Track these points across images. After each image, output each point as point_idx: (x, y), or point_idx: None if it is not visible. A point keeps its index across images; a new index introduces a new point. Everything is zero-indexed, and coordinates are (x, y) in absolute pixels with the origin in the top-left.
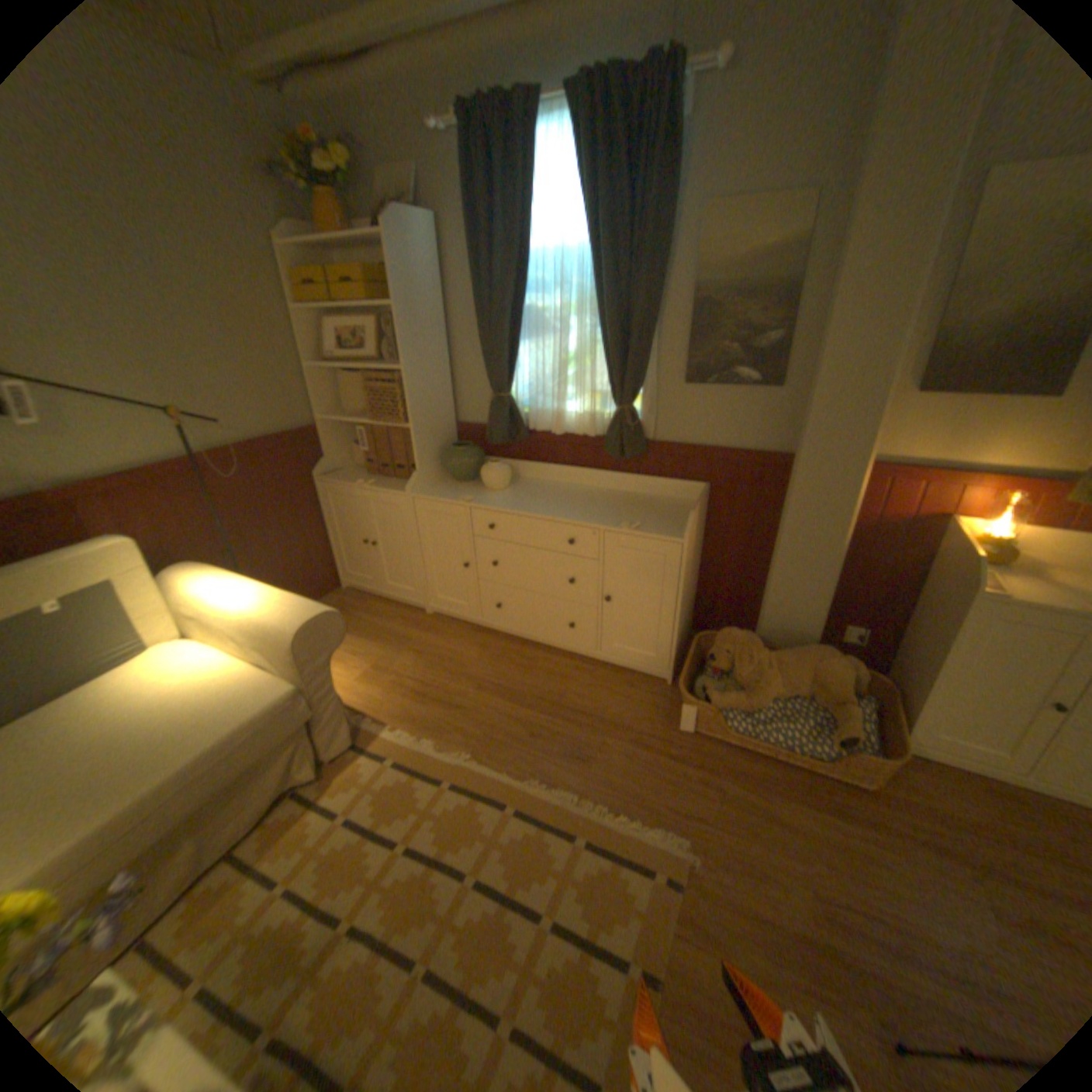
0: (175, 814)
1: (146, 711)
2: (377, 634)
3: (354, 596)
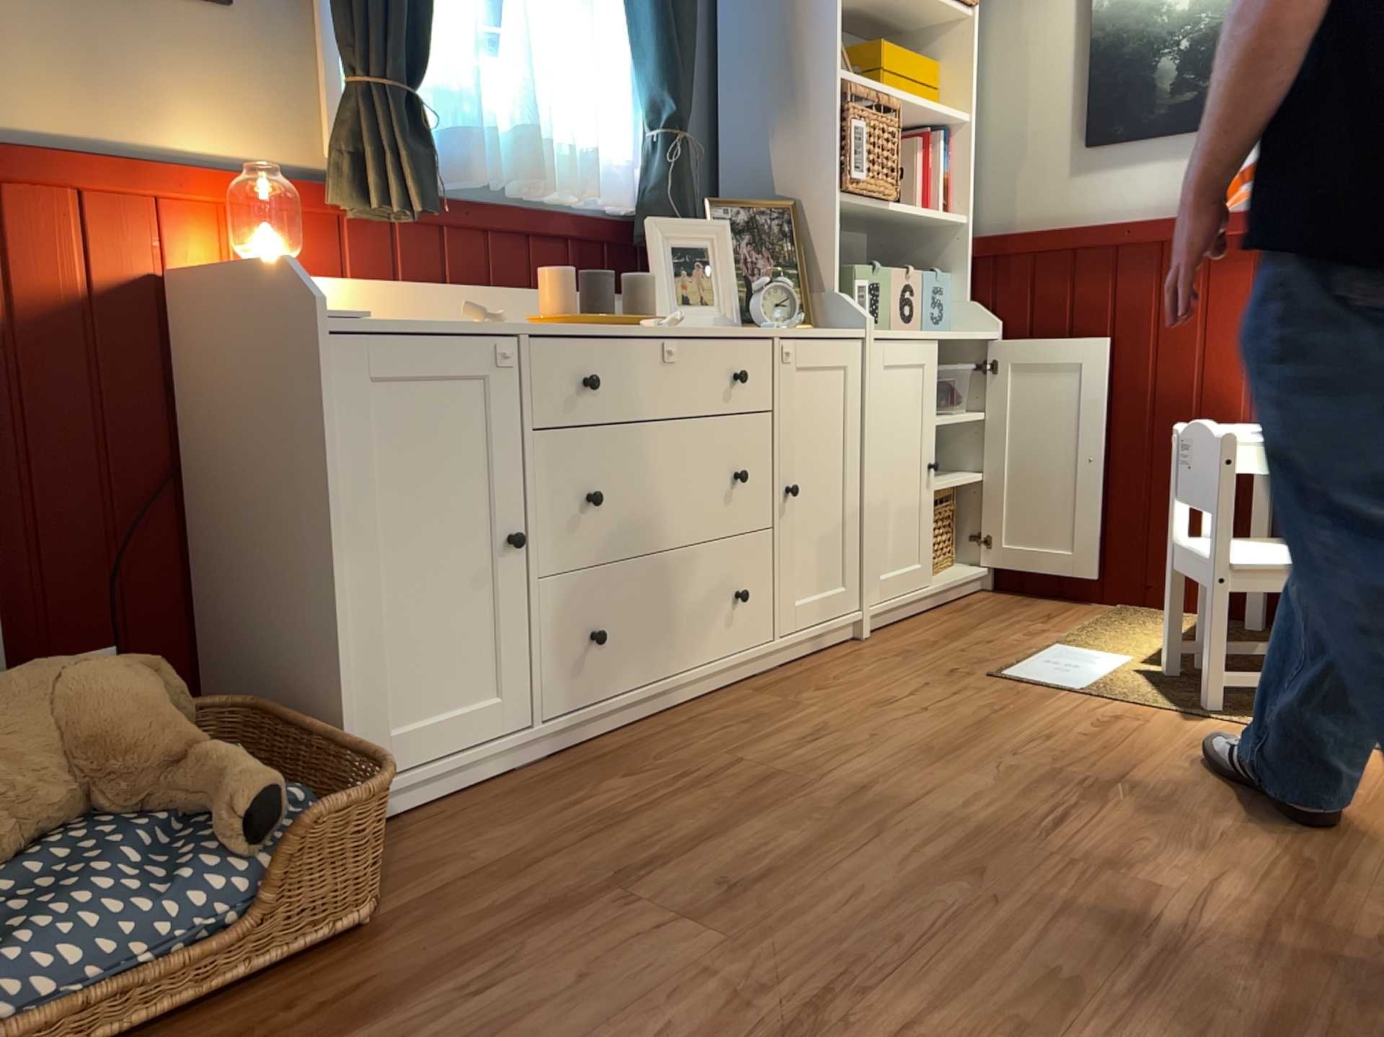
0: None
1: None
2: None
3: None
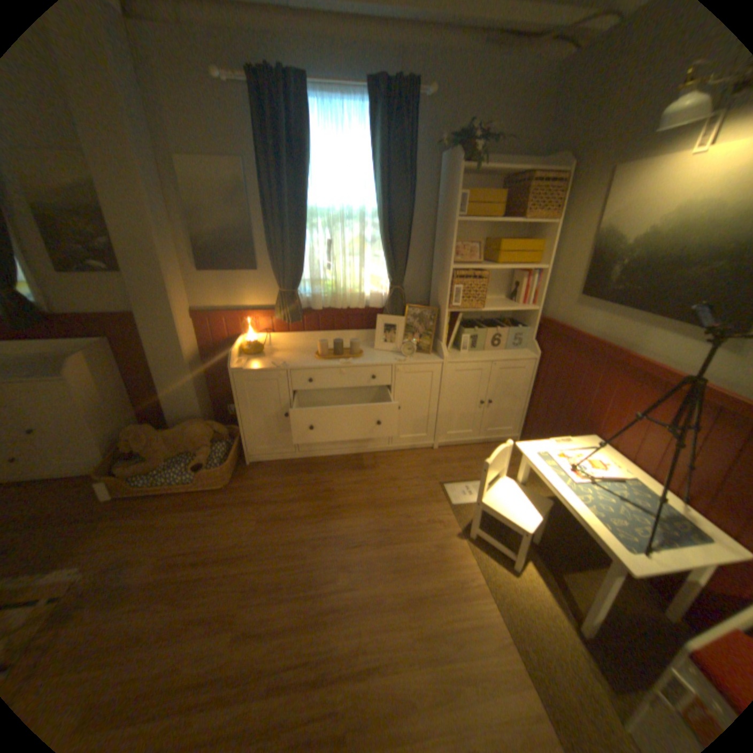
0: None
1: None
2: None
3: None
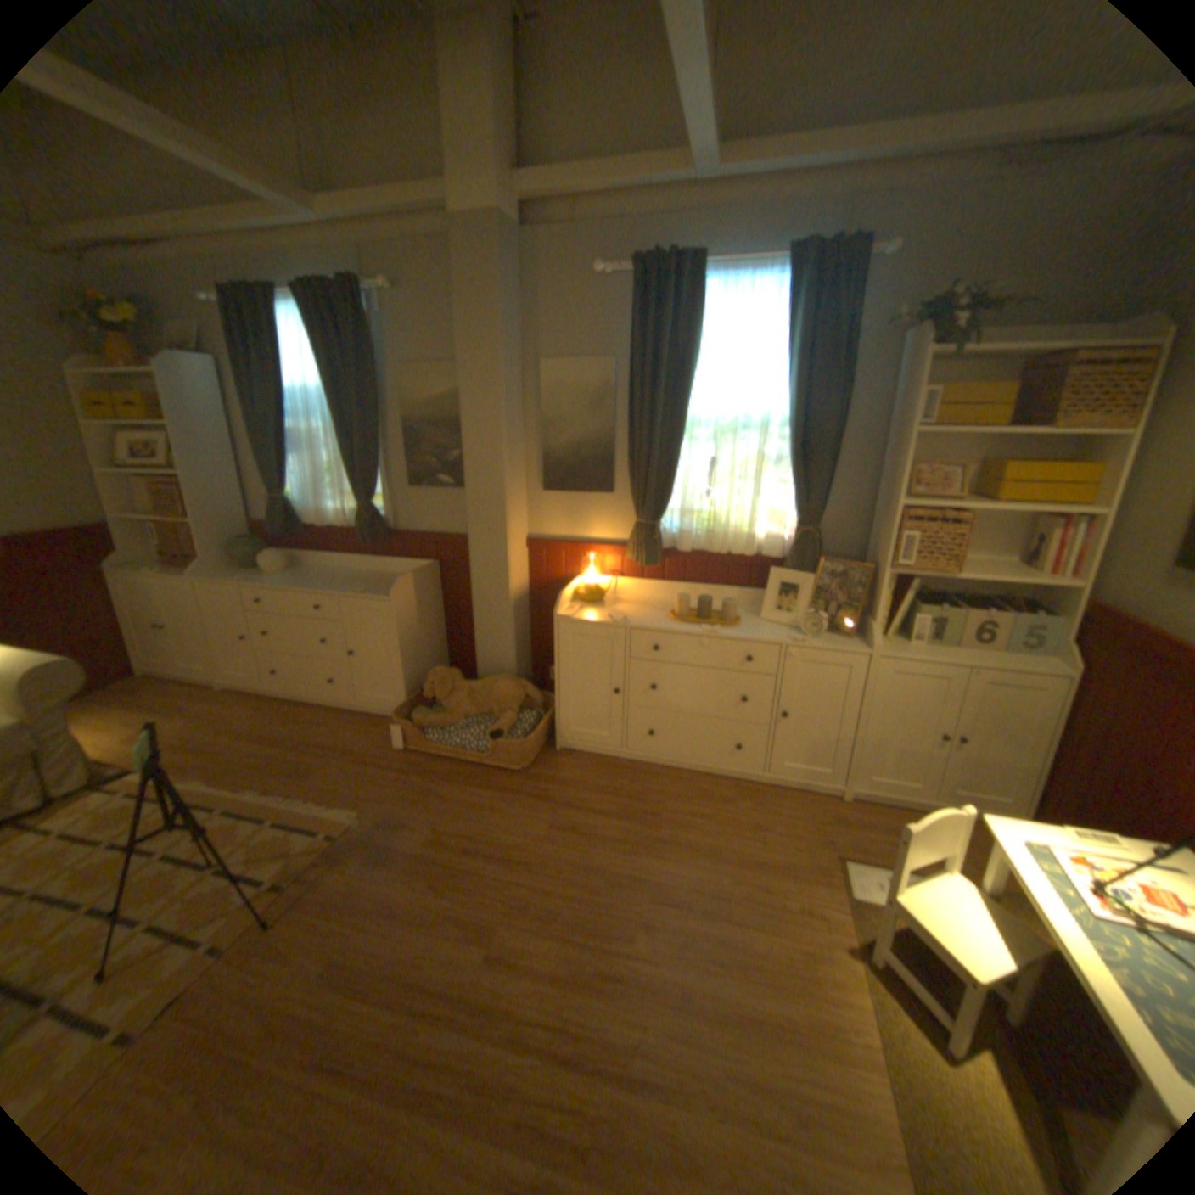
0: None
1: None
2: (153, 712)
3: (143, 685)
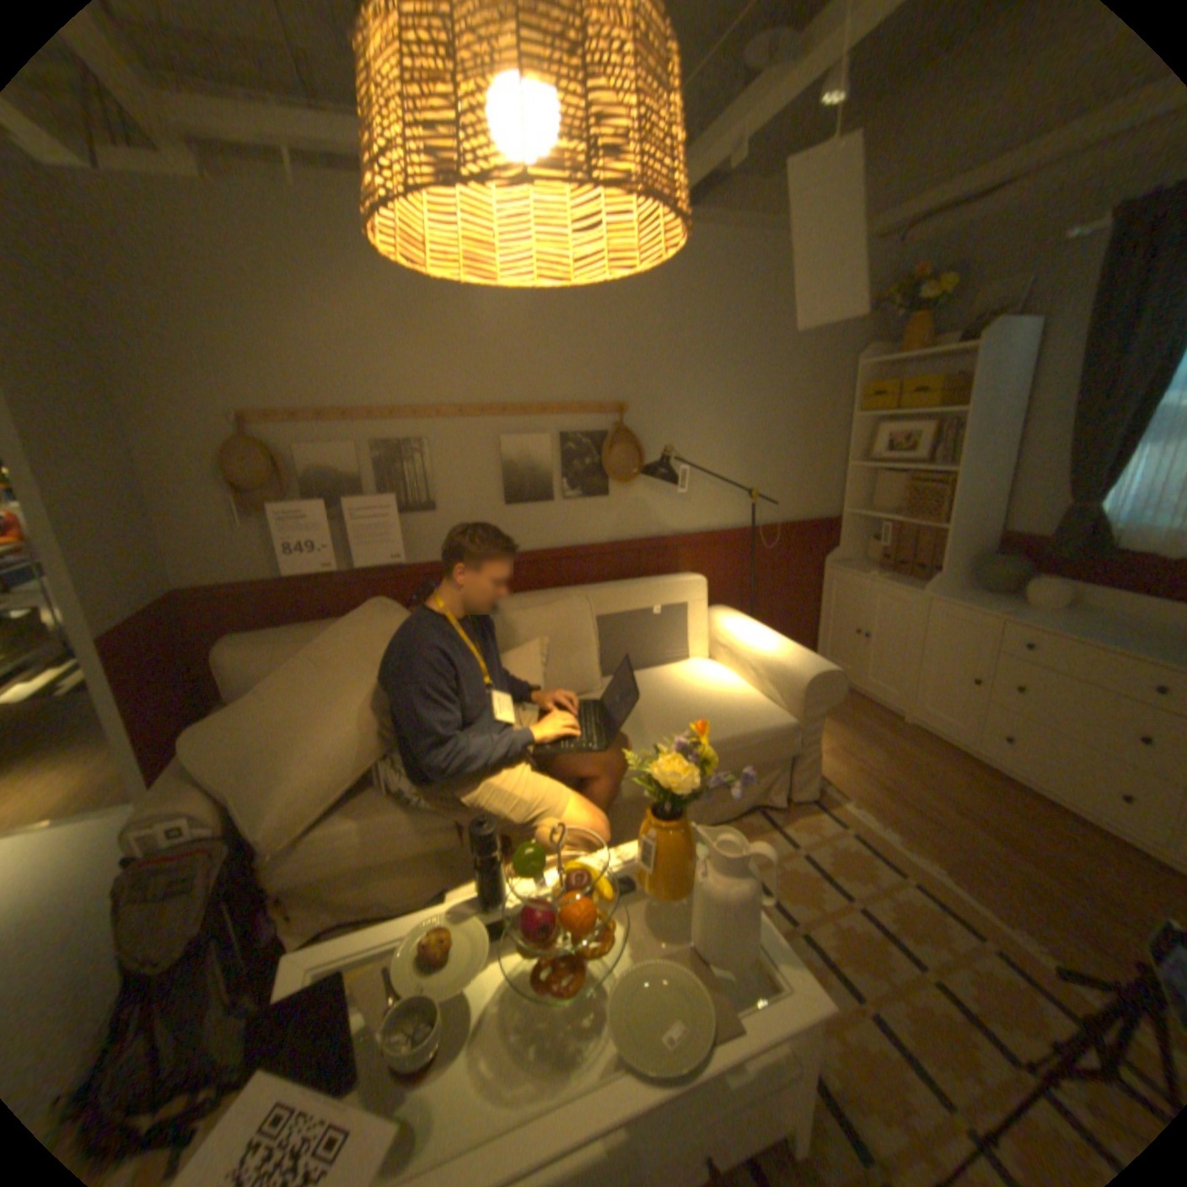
0: None
1: (694, 698)
2: (847, 723)
3: None
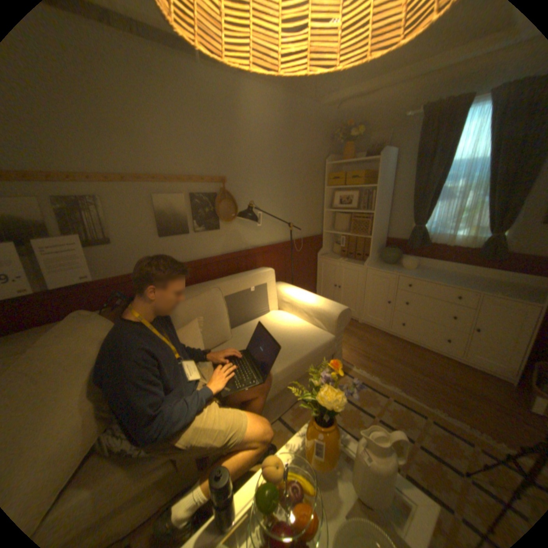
0: (302, 373)
1: (283, 333)
2: None
3: None
